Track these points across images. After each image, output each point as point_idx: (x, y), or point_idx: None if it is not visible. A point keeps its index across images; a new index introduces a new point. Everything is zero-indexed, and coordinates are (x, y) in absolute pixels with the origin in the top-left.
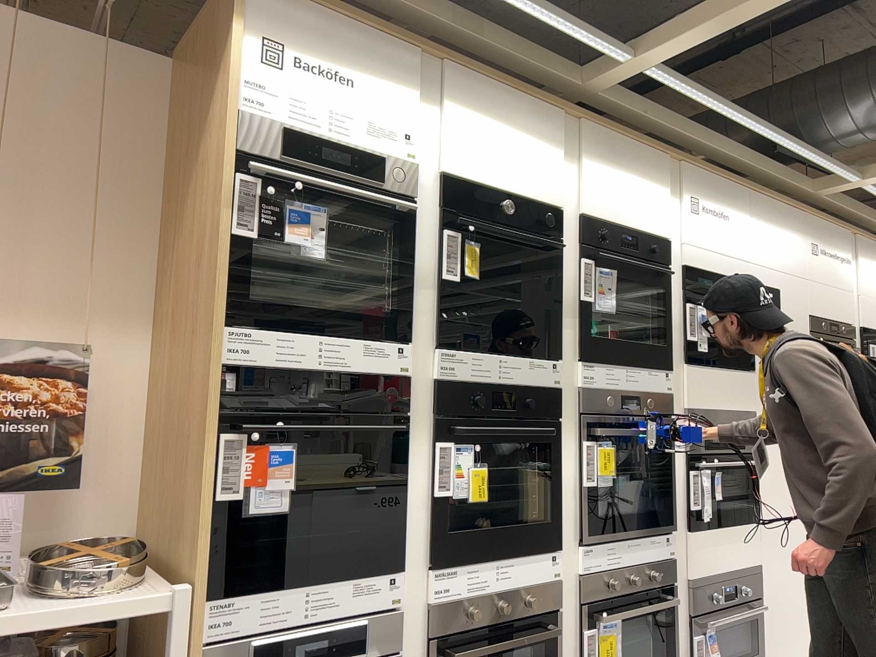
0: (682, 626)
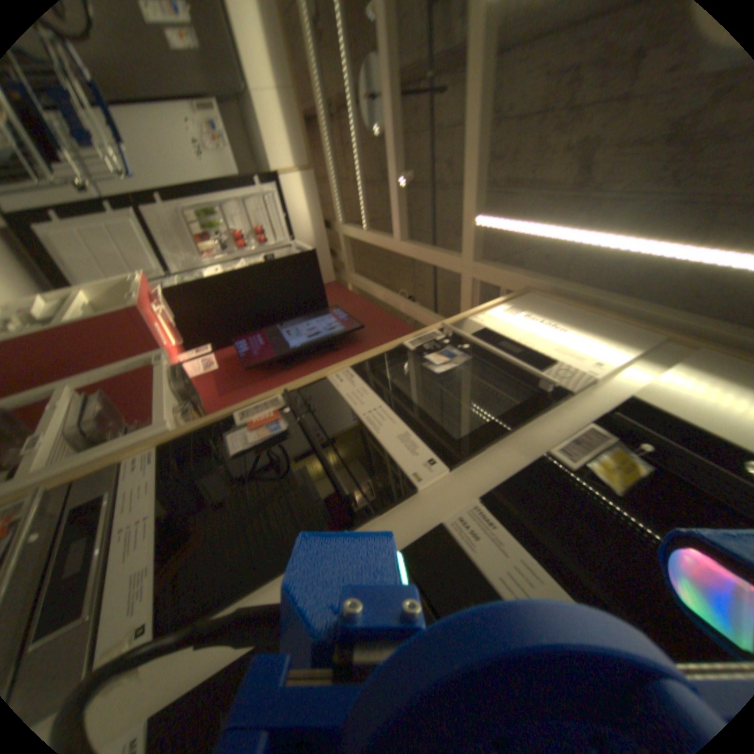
0: None
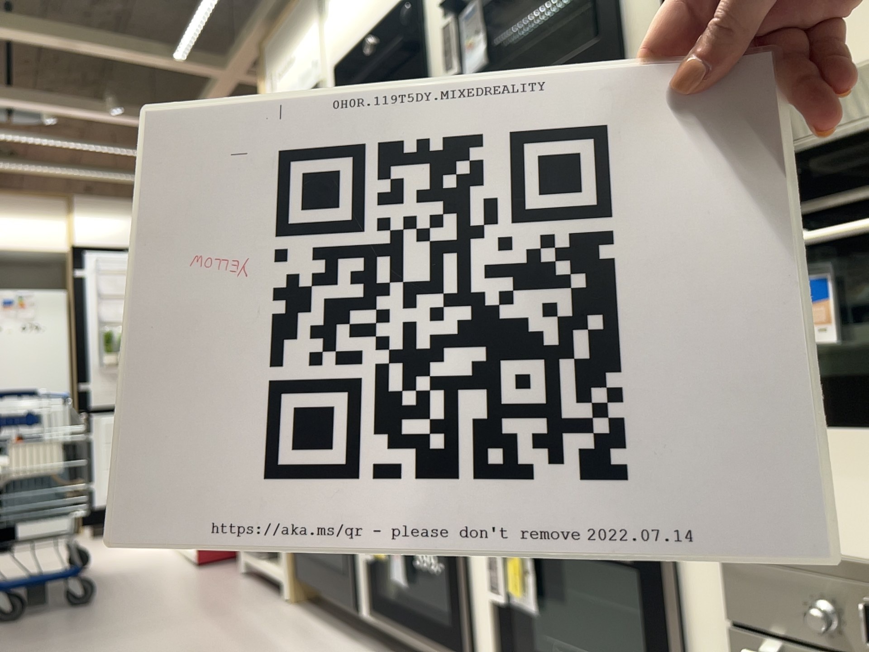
0: (719, 640)
